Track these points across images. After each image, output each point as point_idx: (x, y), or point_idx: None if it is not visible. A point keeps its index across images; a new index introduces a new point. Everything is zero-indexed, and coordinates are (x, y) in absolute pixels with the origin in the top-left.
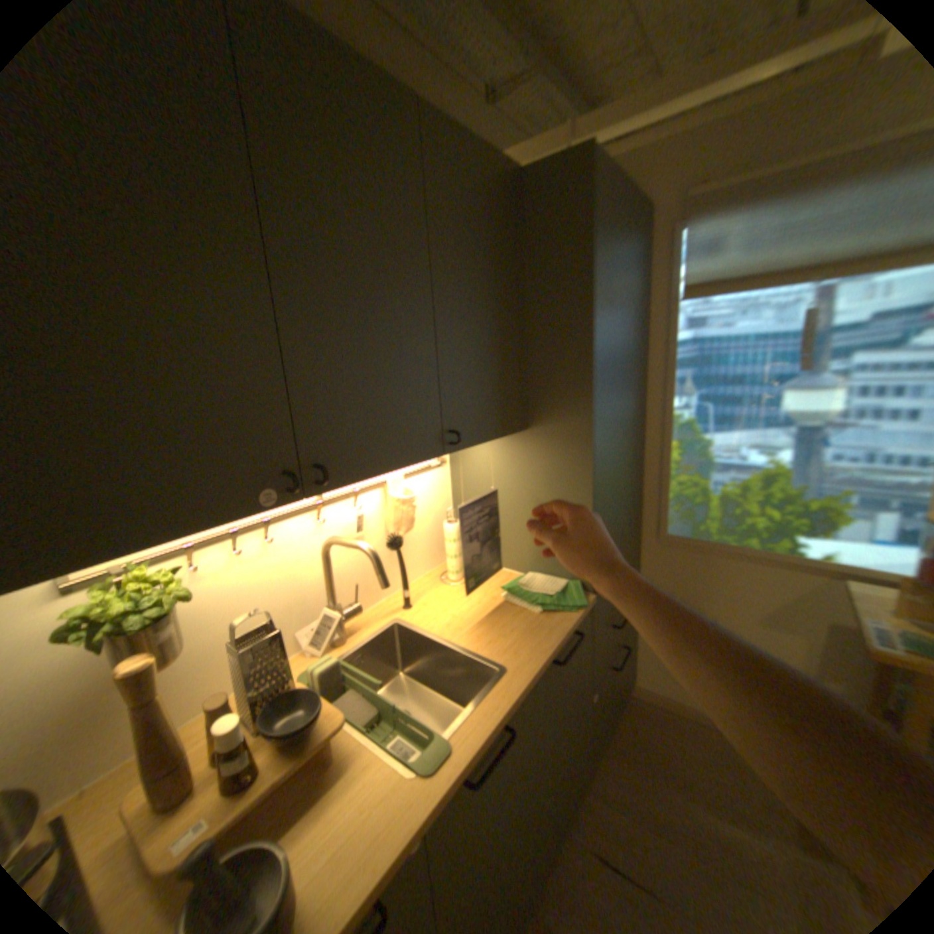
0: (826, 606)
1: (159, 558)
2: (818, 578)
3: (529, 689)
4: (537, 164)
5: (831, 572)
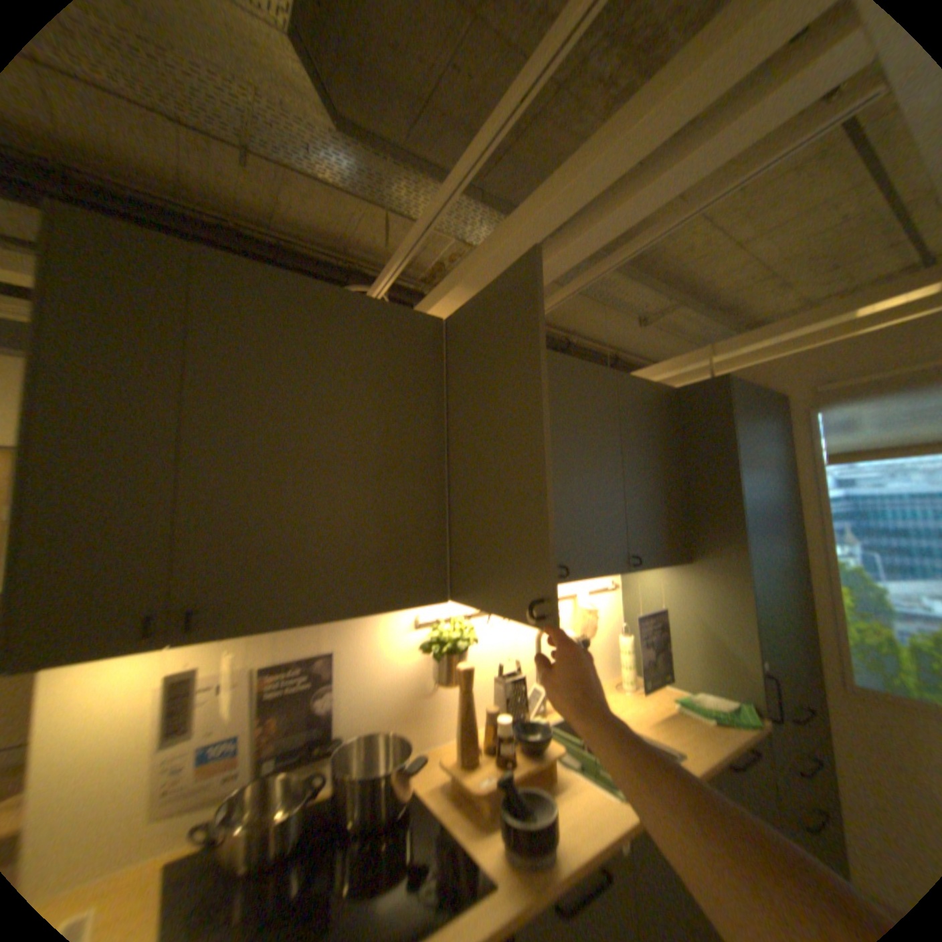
0: None
1: (459, 617)
2: None
3: (710, 775)
4: (688, 386)
5: None
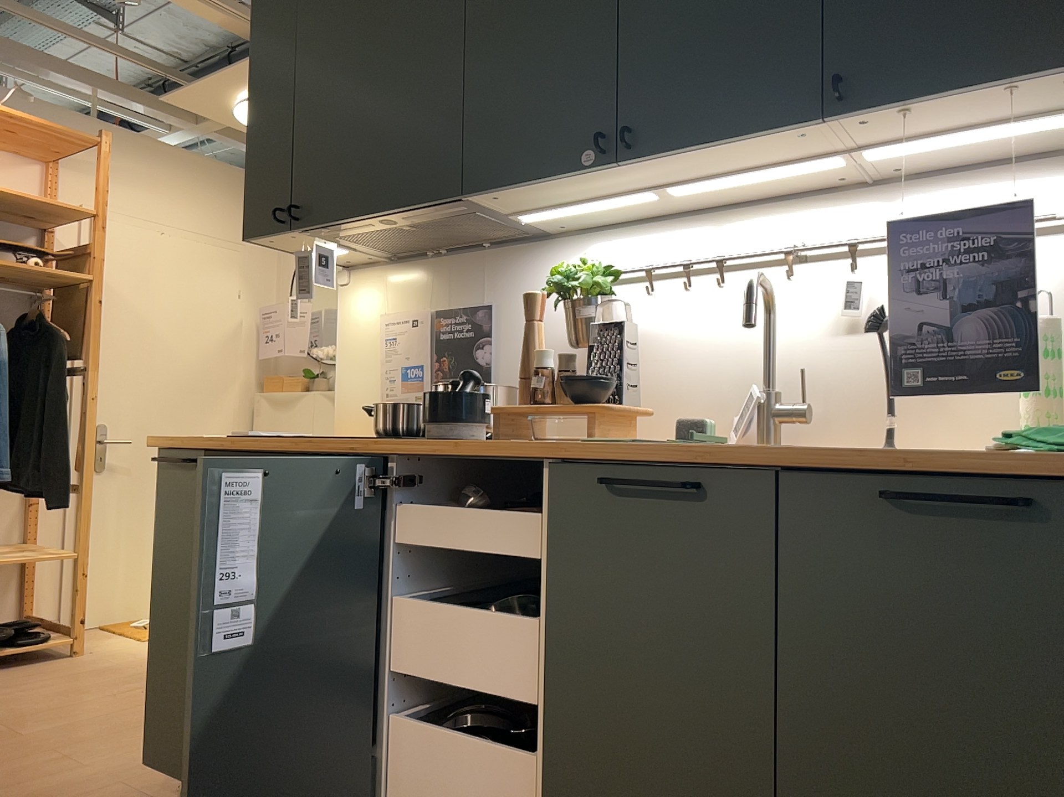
0: None
1: (624, 269)
2: None
3: (763, 460)
4: None
5: None
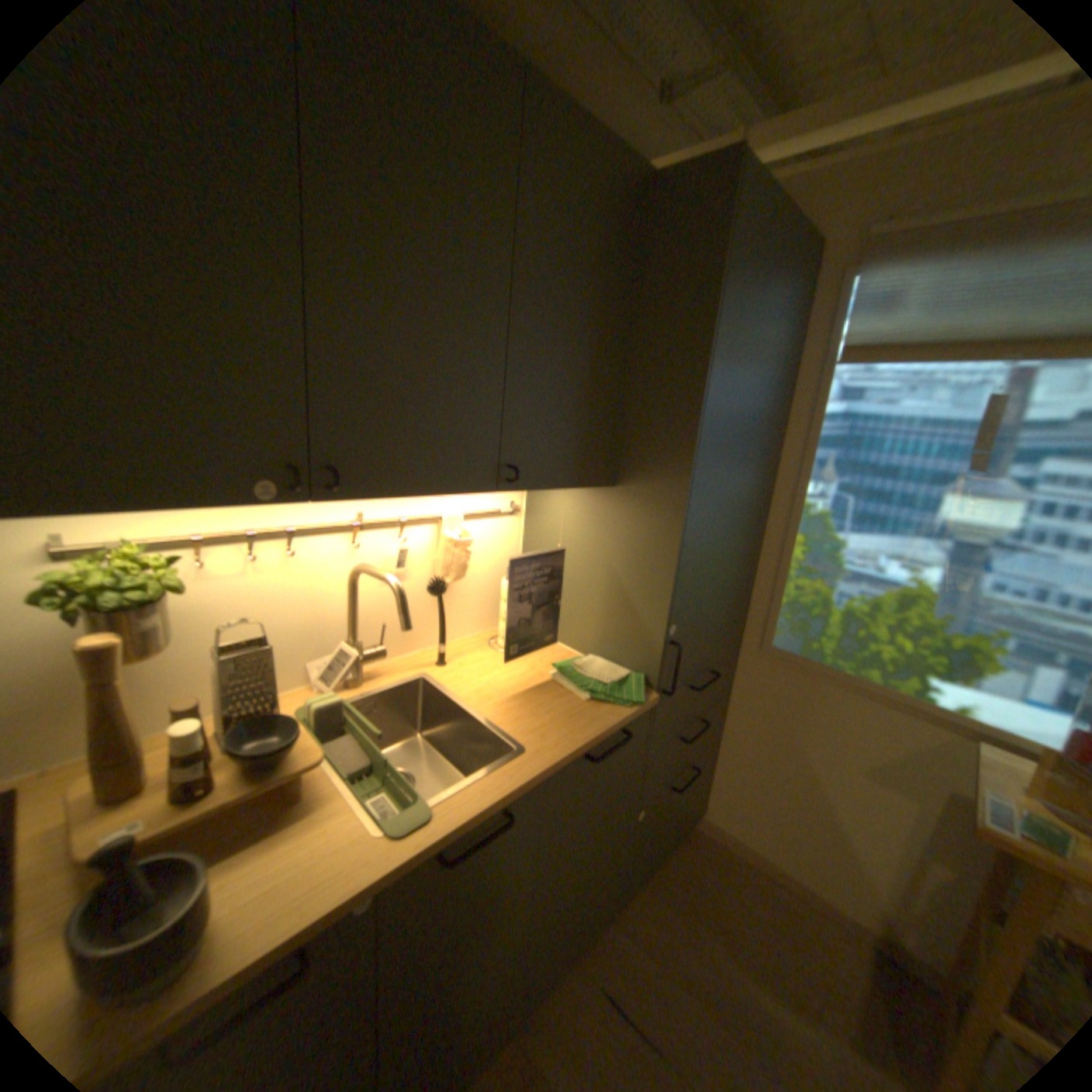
0: (952, 770)
1: (161, 543)
2: (948, 733)
3: (544, 777)
4: (675, 167)
5: (966, 729)
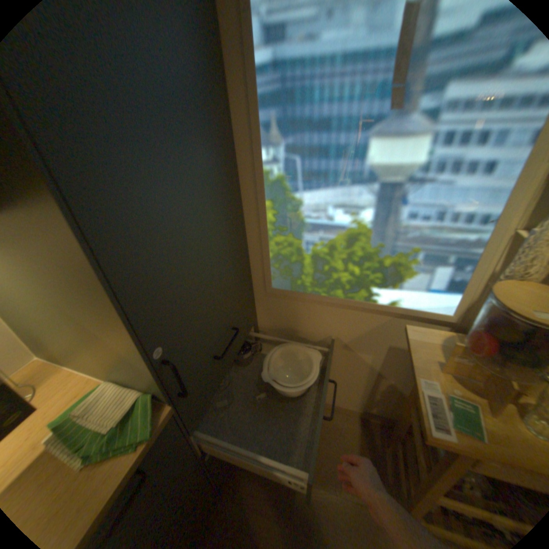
0: (388, 335)
1: None
2: (385, 316)
3: None
4: None
5: (395, 312)
